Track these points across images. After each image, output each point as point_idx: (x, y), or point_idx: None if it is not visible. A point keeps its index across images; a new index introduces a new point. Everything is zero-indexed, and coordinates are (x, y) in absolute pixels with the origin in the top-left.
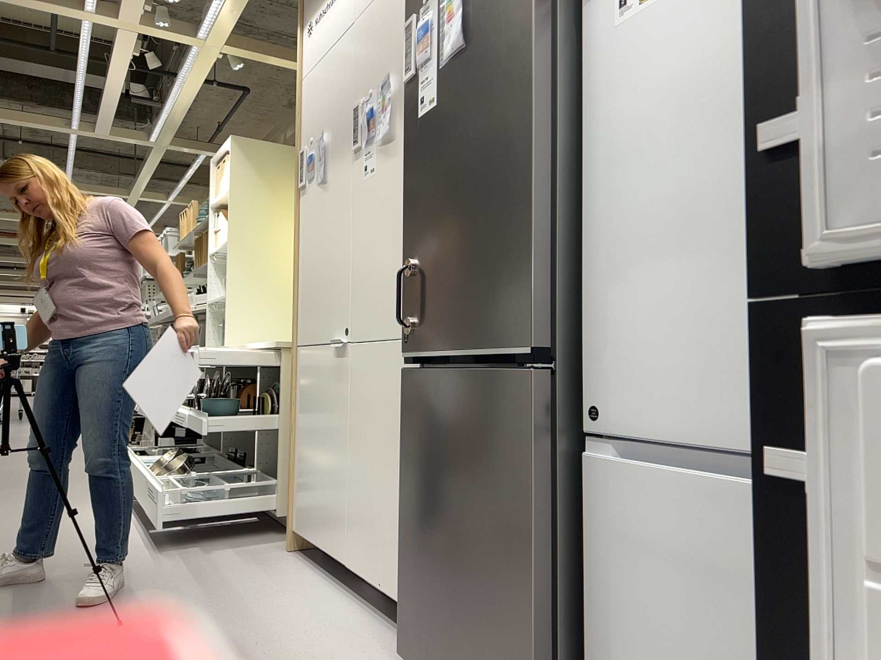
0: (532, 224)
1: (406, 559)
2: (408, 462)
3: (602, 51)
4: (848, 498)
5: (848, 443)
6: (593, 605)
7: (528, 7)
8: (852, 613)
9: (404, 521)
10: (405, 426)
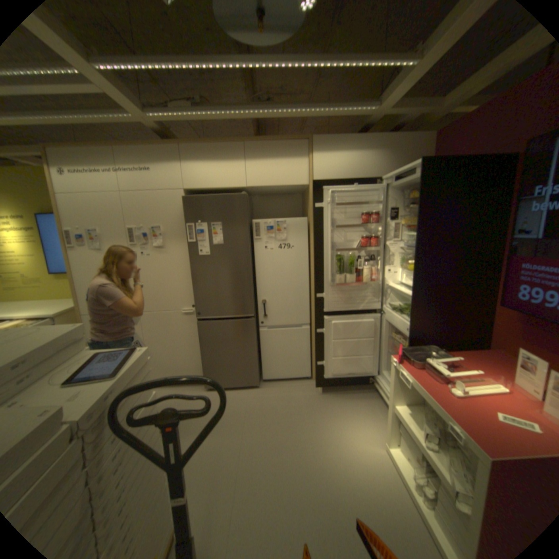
0: (251, 290)
1: (205, 365)
2: (205, 343)
3: (260, 254)
4: (325, 332)
5: (326, 327)
6: (262, 354)
7: (247, 244)
8: (326, 342)
9: (204, 357)
10: (201, 335)
